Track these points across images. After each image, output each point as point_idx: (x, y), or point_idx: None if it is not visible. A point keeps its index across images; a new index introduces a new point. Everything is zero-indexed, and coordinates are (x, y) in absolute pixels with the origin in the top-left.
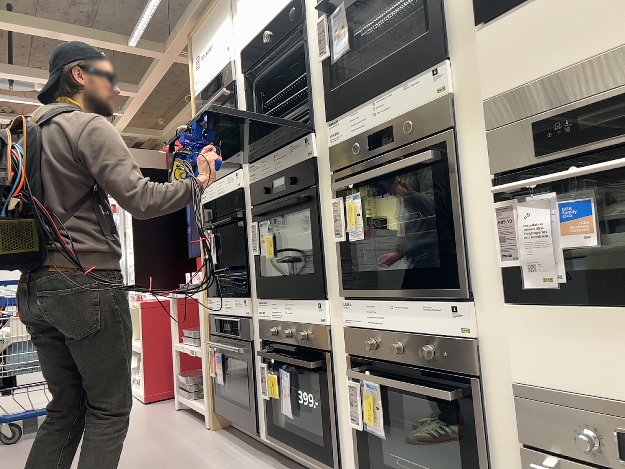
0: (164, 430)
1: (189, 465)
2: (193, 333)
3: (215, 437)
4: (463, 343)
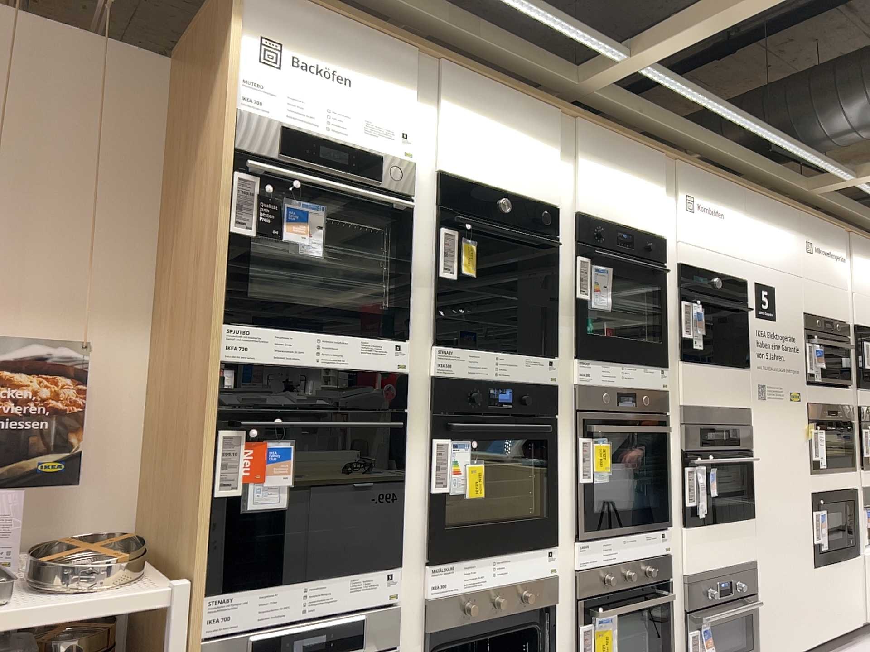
0: None
1: None
2: None
3: None
4: (667, 557)
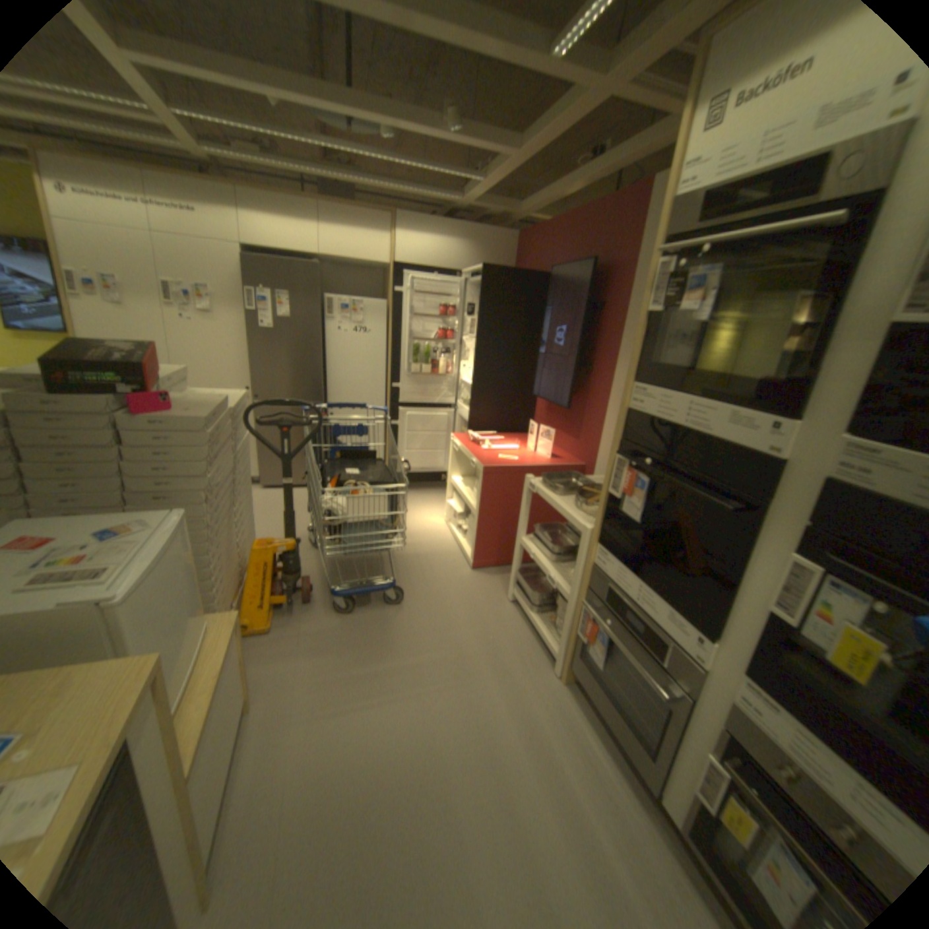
0: (503, 656)
1: (554, 791)
2: (552, 549)
3: (571, 711)
4: None
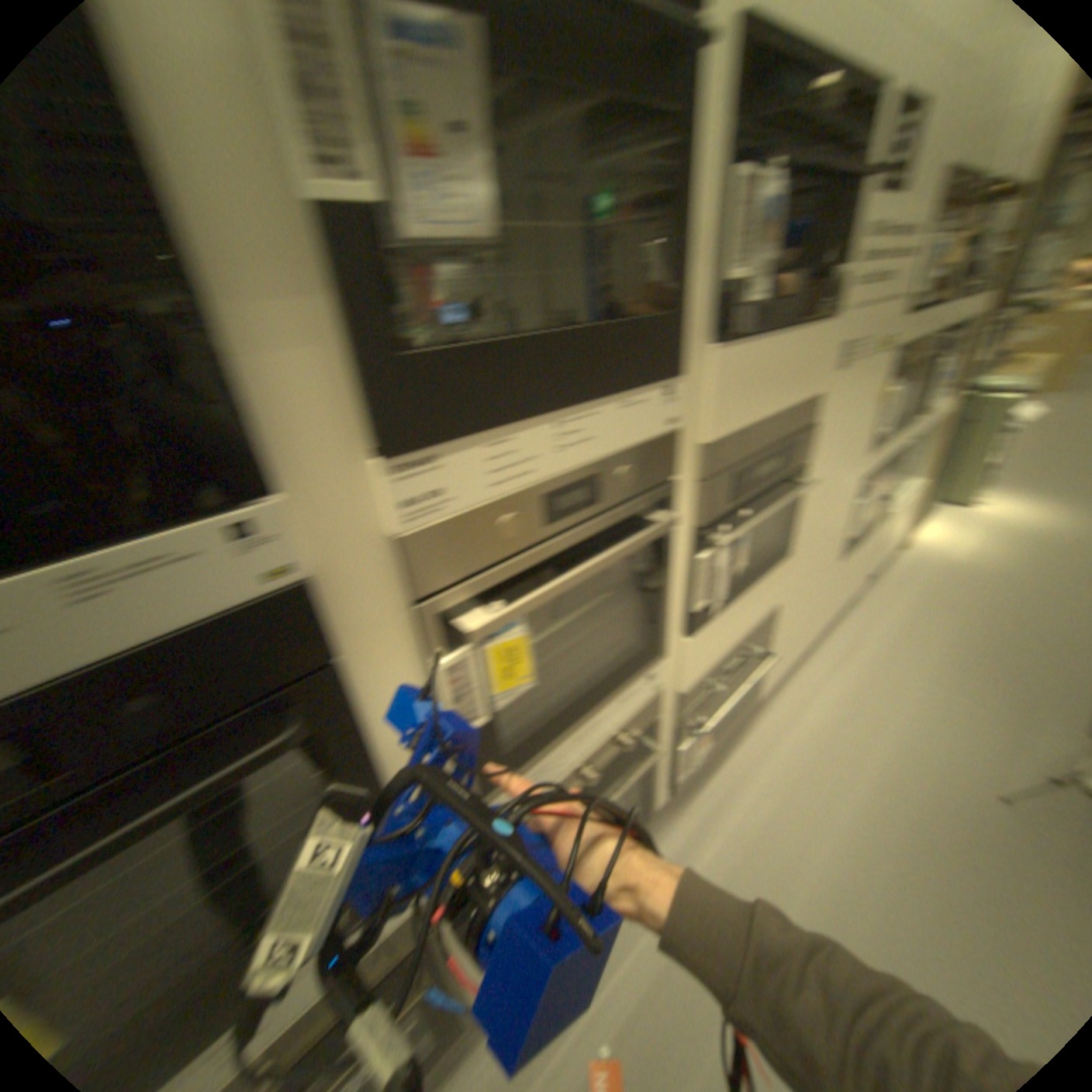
0: None
1: None
2: None
3: None
4: (657, 700)
